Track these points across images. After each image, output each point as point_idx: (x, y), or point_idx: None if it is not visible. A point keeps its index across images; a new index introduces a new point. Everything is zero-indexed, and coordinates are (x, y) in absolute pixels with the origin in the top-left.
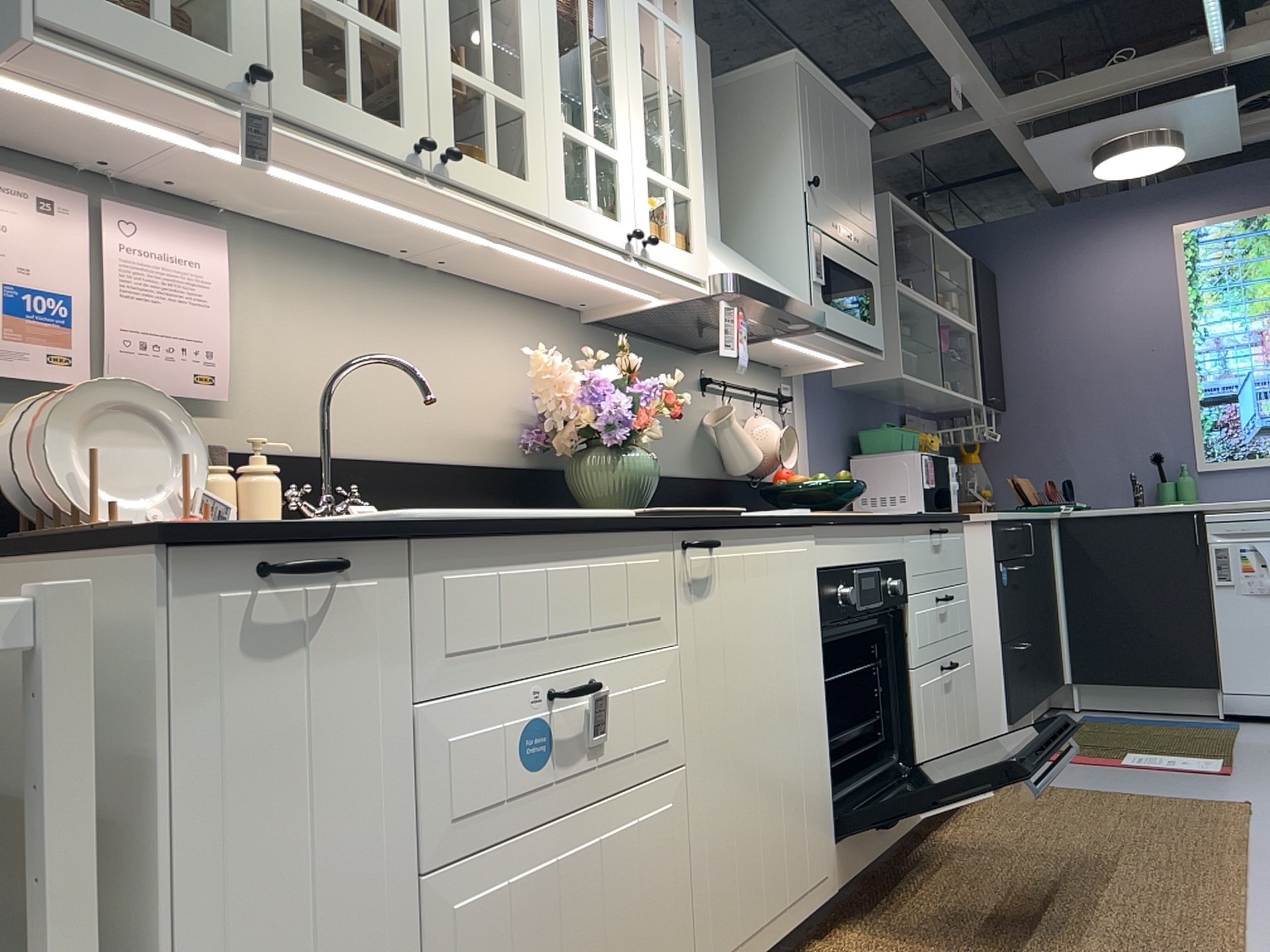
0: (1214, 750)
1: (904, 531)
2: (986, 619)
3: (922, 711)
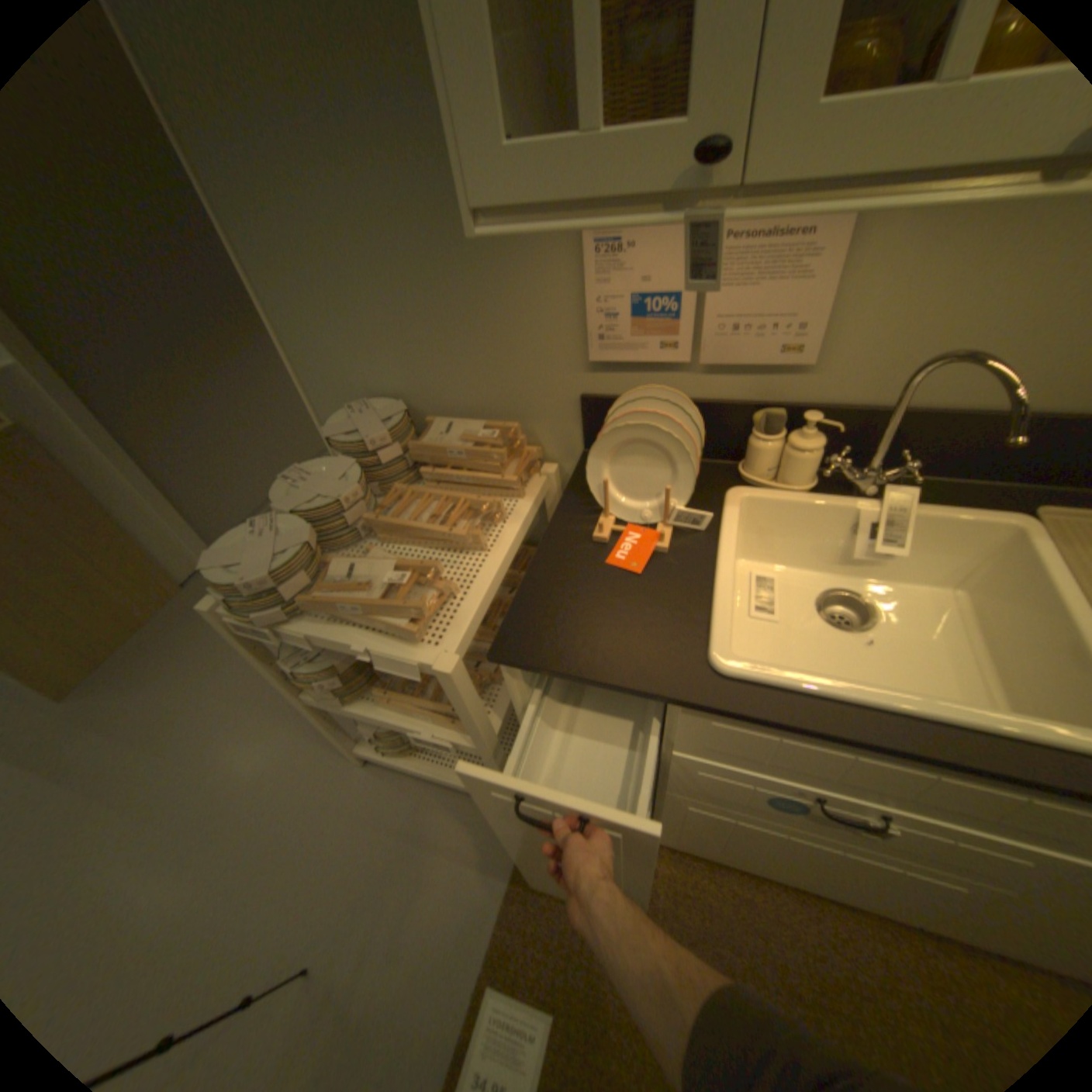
0: None
1: None
2: None
3: None
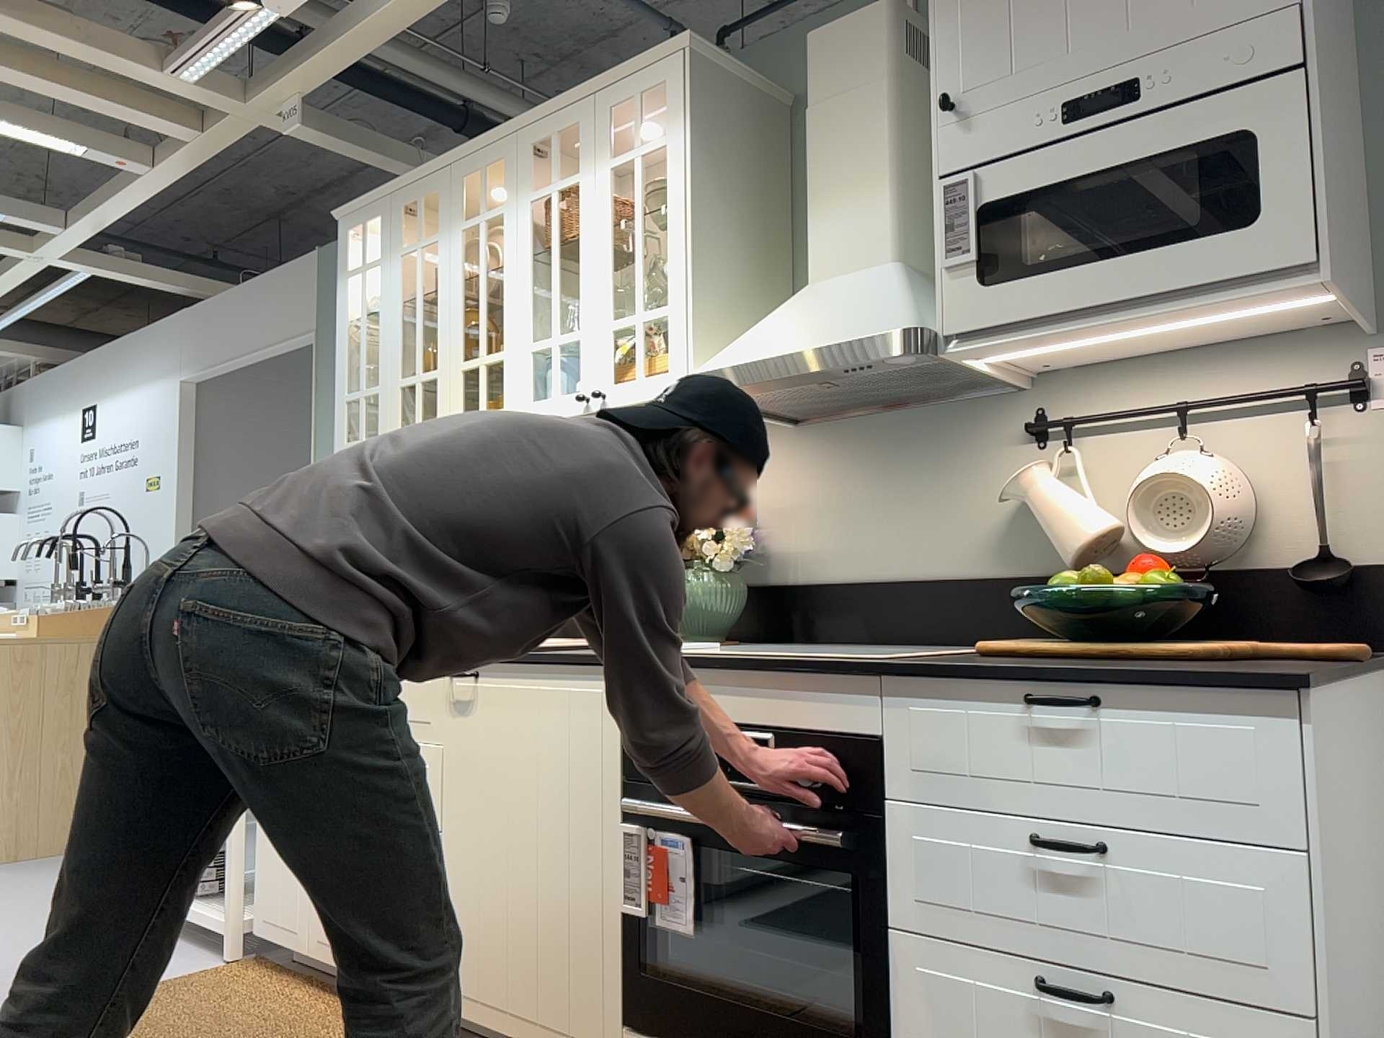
0: None
1: (882, 689)
2: None
3: (912, 1014)
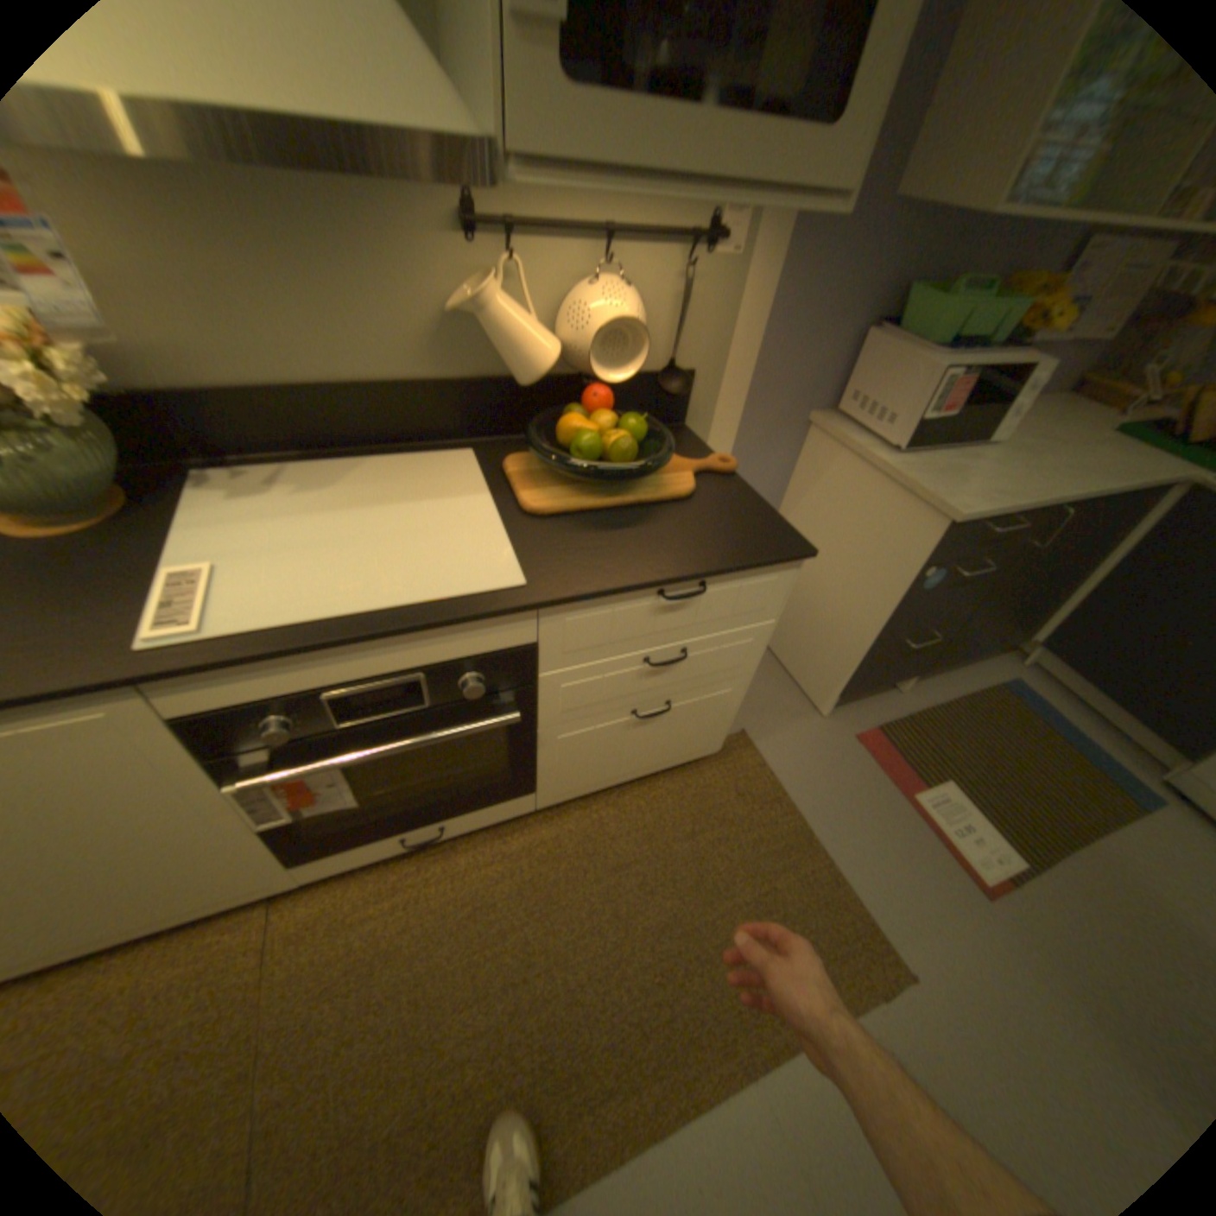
0: (1046, 845)
1: (540, 613)
2: (876, 608)
3: (552, 754)
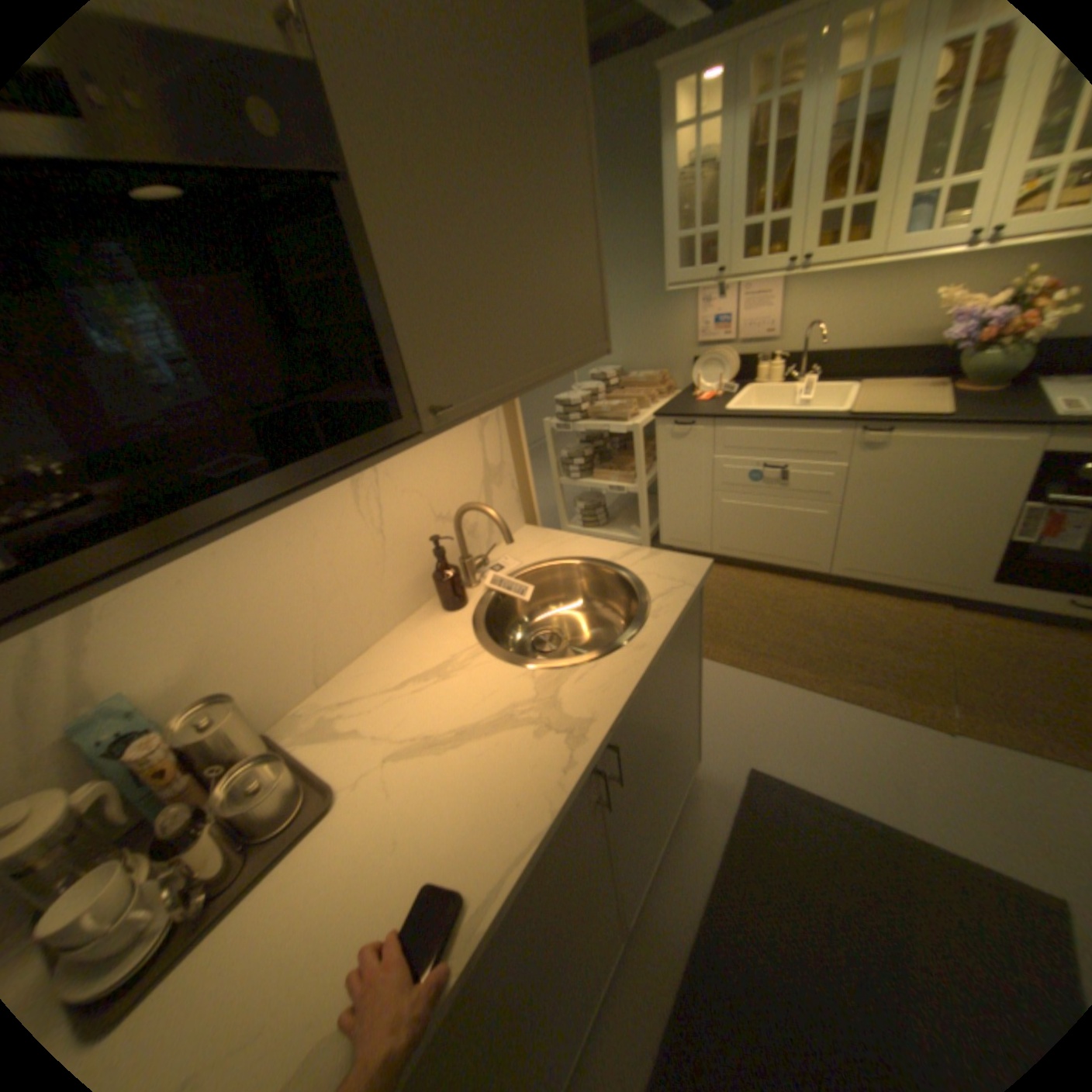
0: None
1: None
2: None
3: None
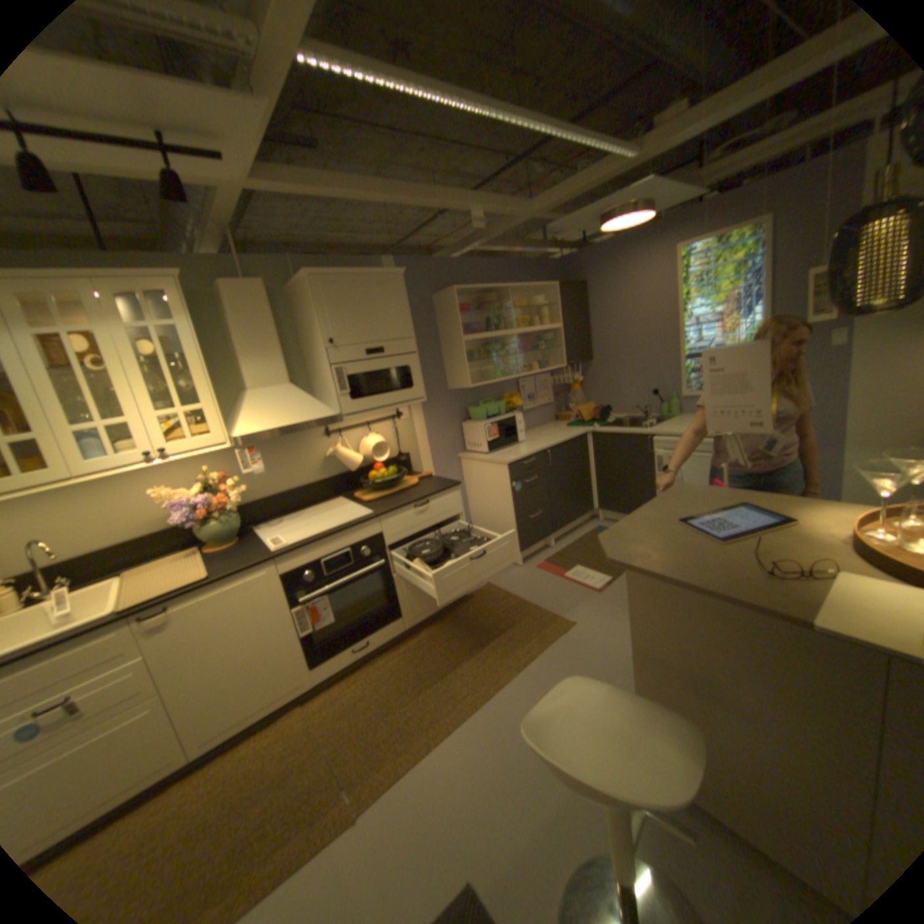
0: (618, 570)
1: (380, 519)
2: (509, 507)
3: (402, 589)
